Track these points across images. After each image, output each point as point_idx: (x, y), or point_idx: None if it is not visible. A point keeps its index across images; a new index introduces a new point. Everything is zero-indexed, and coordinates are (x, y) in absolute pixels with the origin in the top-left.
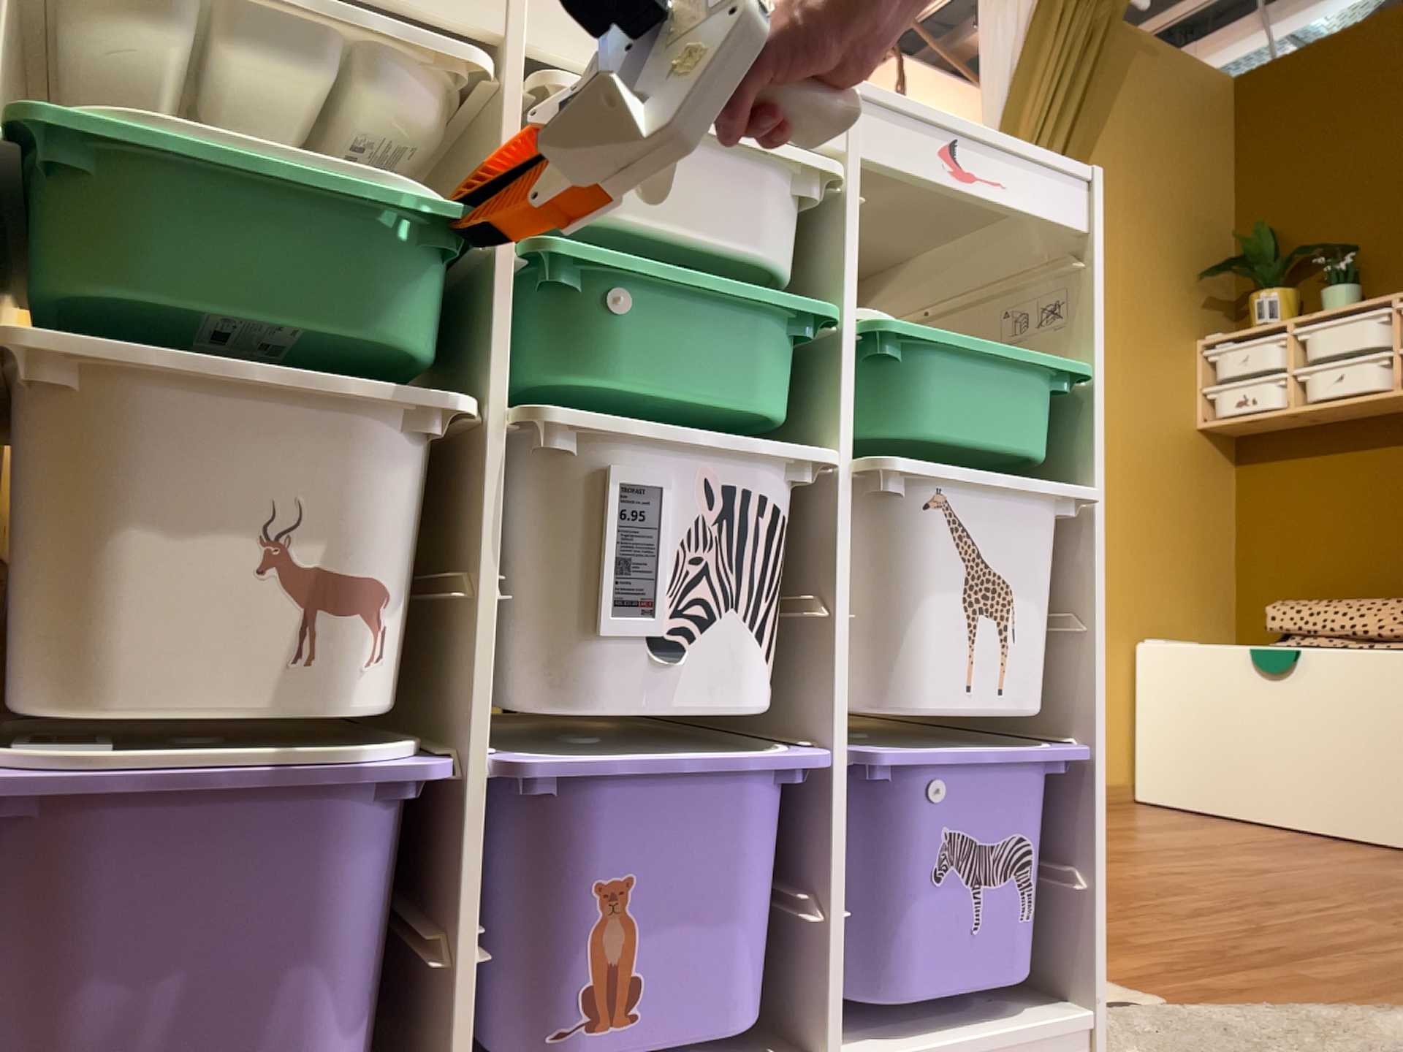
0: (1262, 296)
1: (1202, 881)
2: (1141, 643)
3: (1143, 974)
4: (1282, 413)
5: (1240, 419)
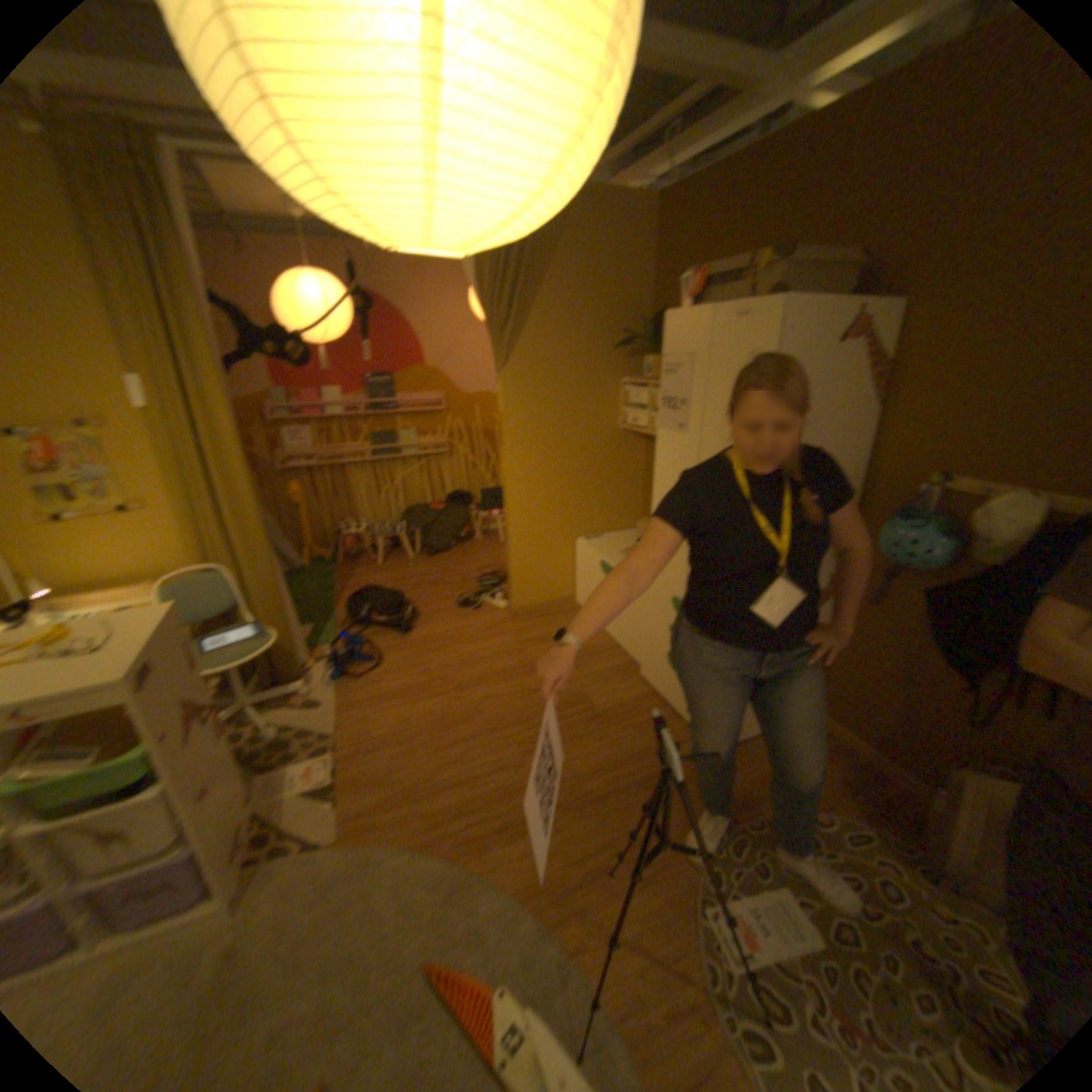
0: (651, 359)
1: (490, 714)
2: (576, 545)
3: (353, 822)
4: (647, 434)
5: (634, 431)
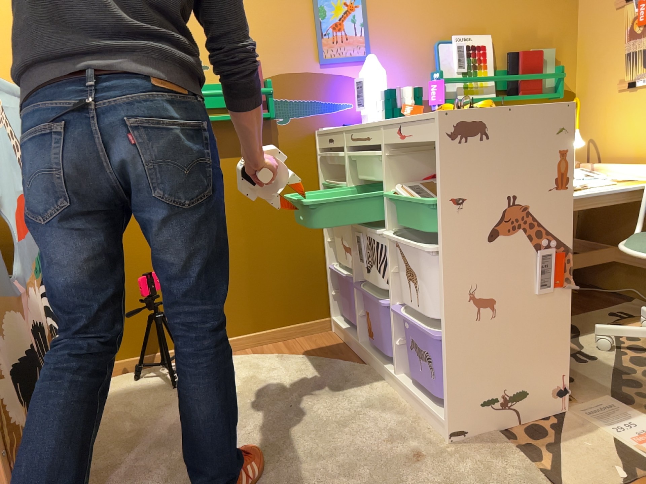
0: None
1: None
2: None
3: None
4: None
5: None
